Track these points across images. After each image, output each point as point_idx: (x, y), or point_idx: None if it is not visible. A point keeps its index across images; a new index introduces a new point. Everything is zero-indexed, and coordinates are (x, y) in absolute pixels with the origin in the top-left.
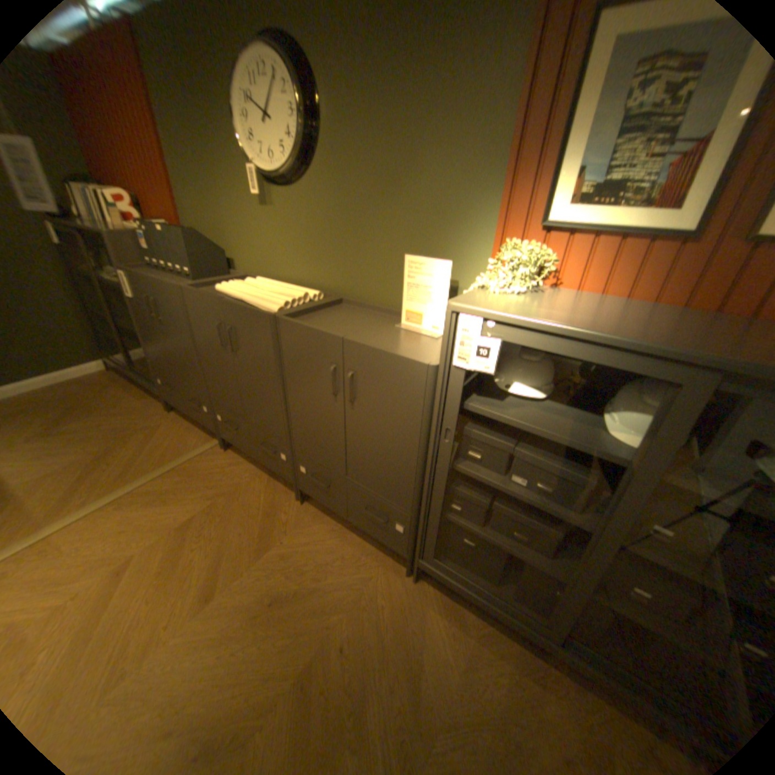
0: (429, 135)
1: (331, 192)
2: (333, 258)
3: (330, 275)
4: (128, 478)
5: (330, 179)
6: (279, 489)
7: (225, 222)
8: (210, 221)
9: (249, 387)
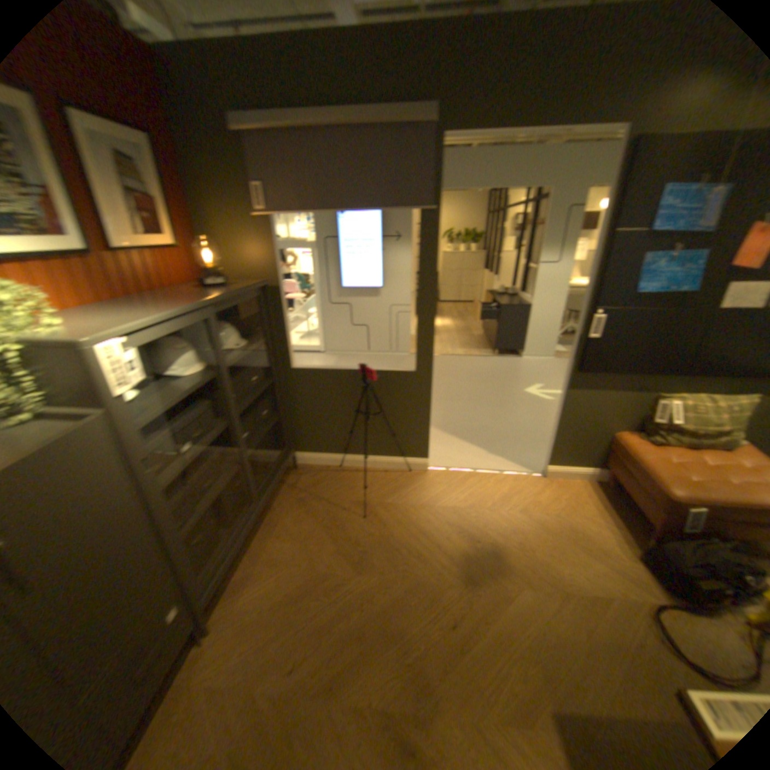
0: None
1: None
2: None
3: None
4: None
5: None
6: None
7: None
8: None
9: None
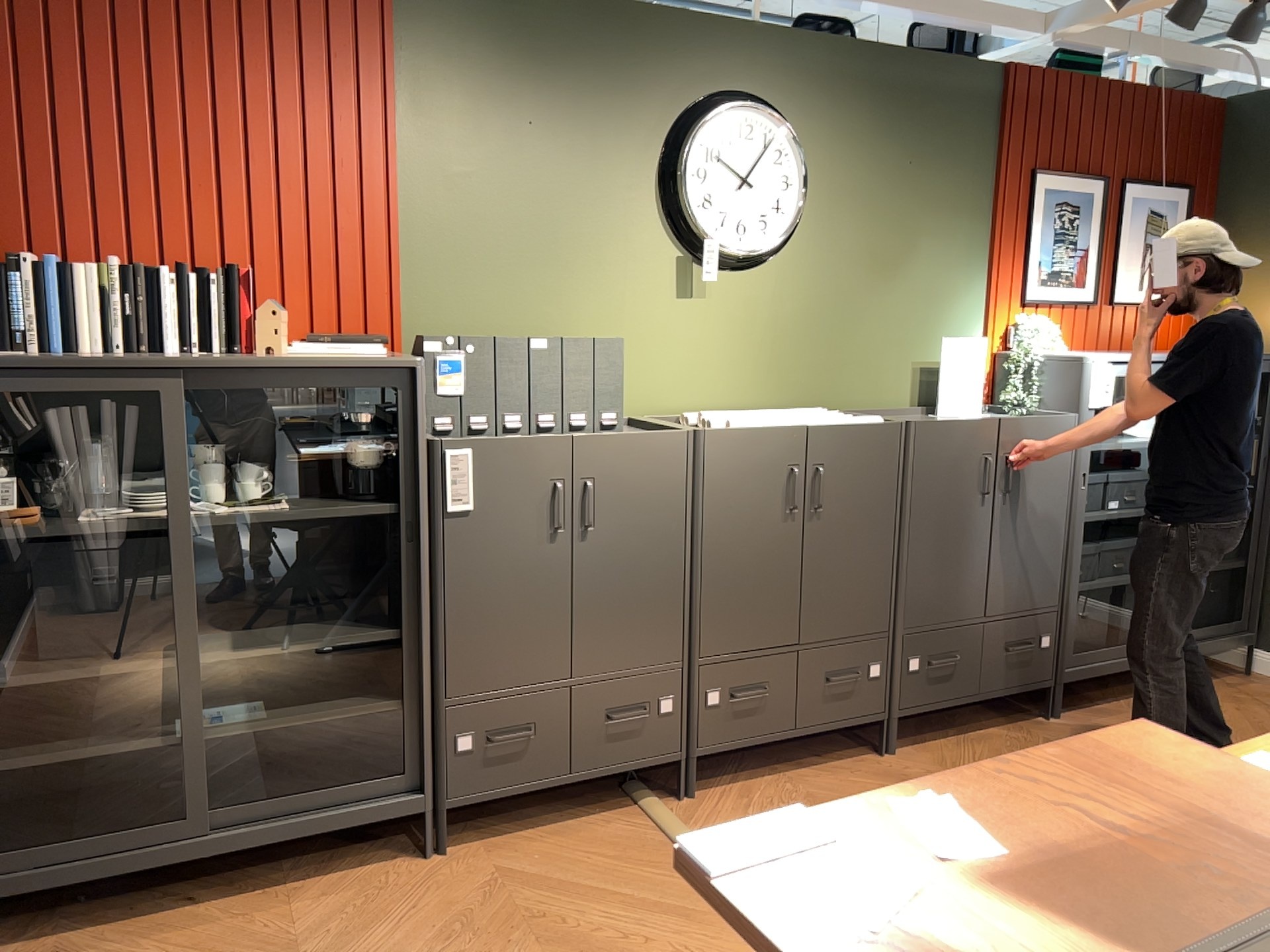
0: (927, 229)
1: (815, 277)
2: (811, 360)
3: (804, 385)
4: (703, 910)
5: (815, 264)
6: (845, 765)
7: (579, 329)
8: (526, 330)
9: (832, 566)
